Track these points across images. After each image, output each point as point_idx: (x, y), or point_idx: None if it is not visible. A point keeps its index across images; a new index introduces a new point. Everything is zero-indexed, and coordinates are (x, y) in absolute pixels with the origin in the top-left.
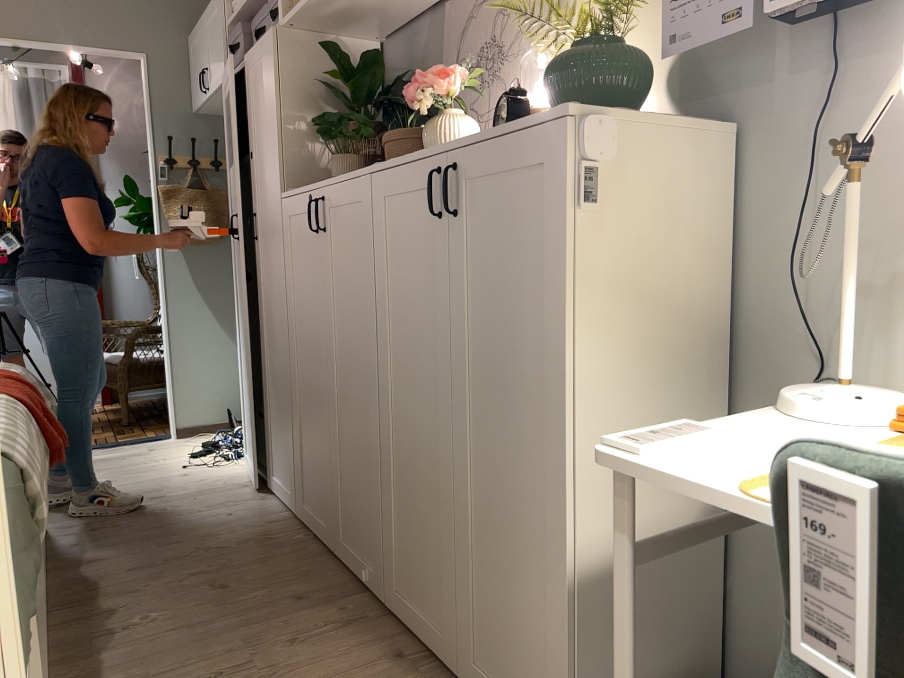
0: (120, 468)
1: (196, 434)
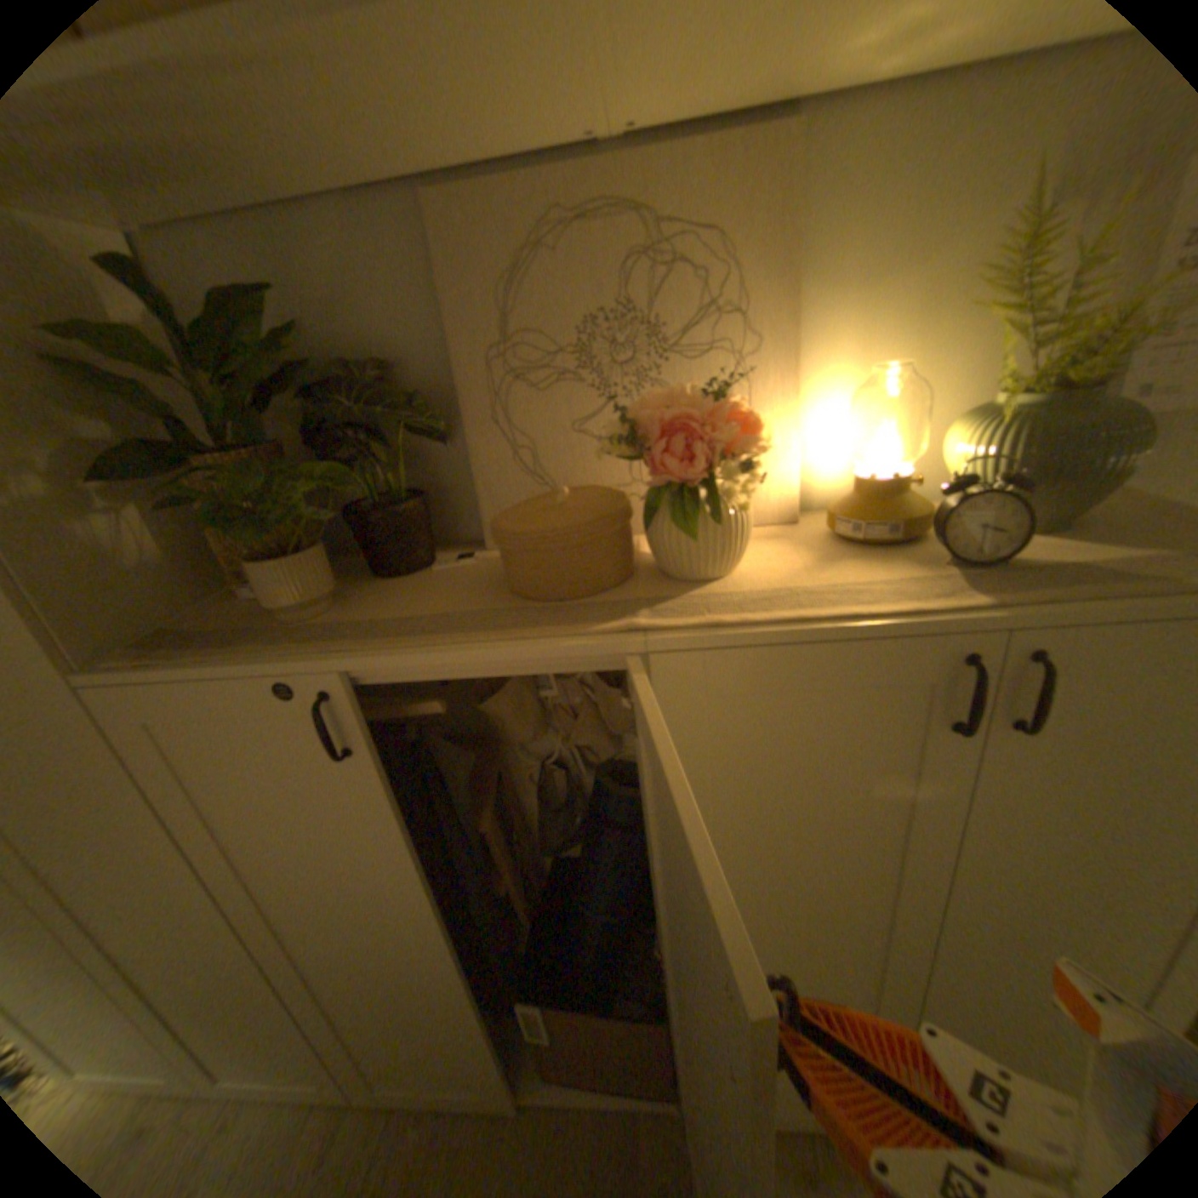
0: None
1: None
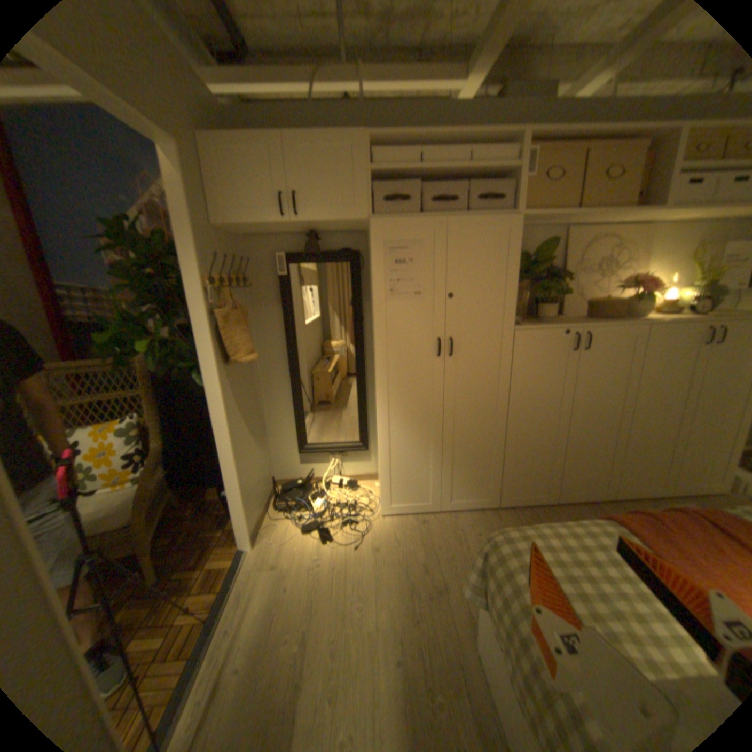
0: (320, 593)
1: (258, 534)
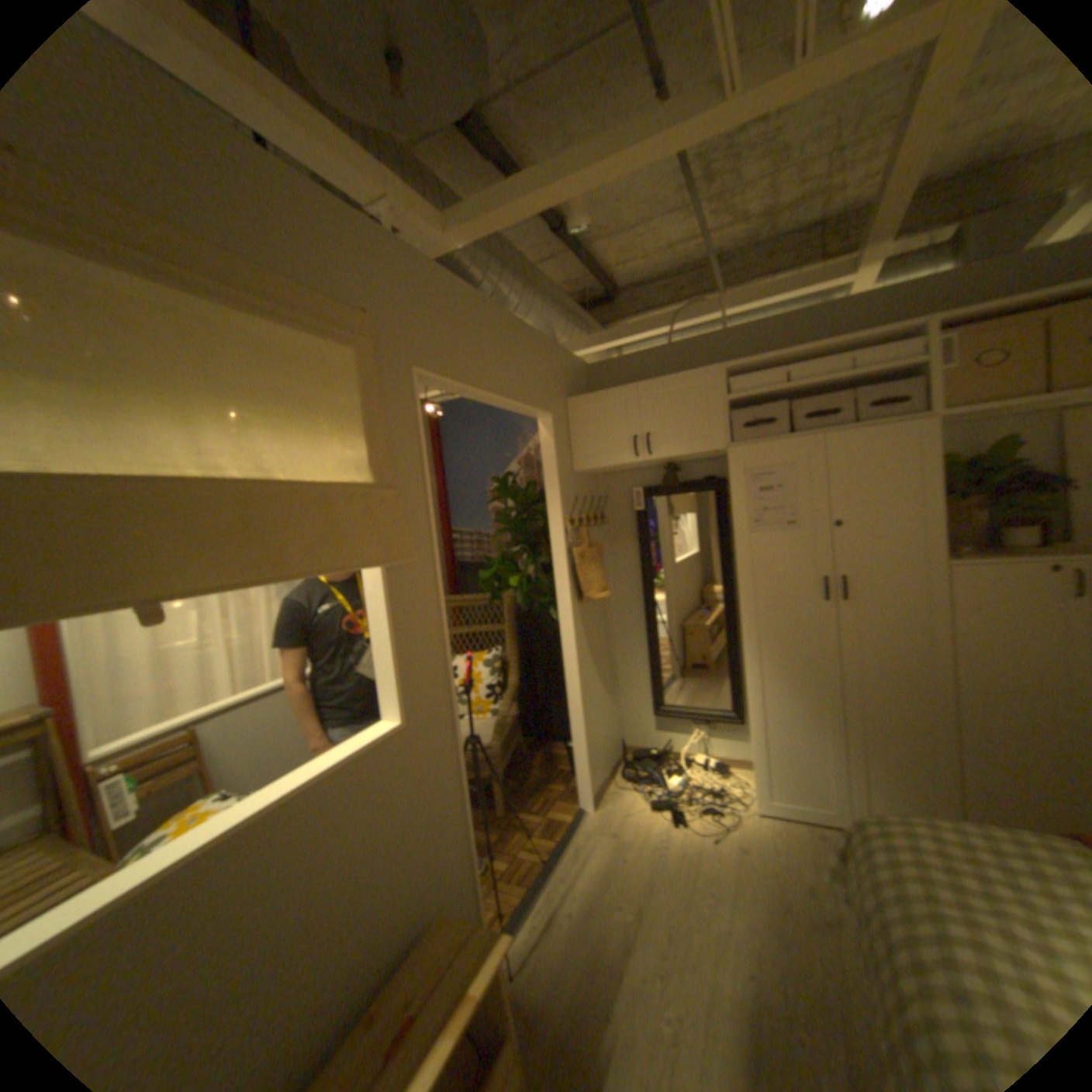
0: (664, 878)
1: (601, 801)
